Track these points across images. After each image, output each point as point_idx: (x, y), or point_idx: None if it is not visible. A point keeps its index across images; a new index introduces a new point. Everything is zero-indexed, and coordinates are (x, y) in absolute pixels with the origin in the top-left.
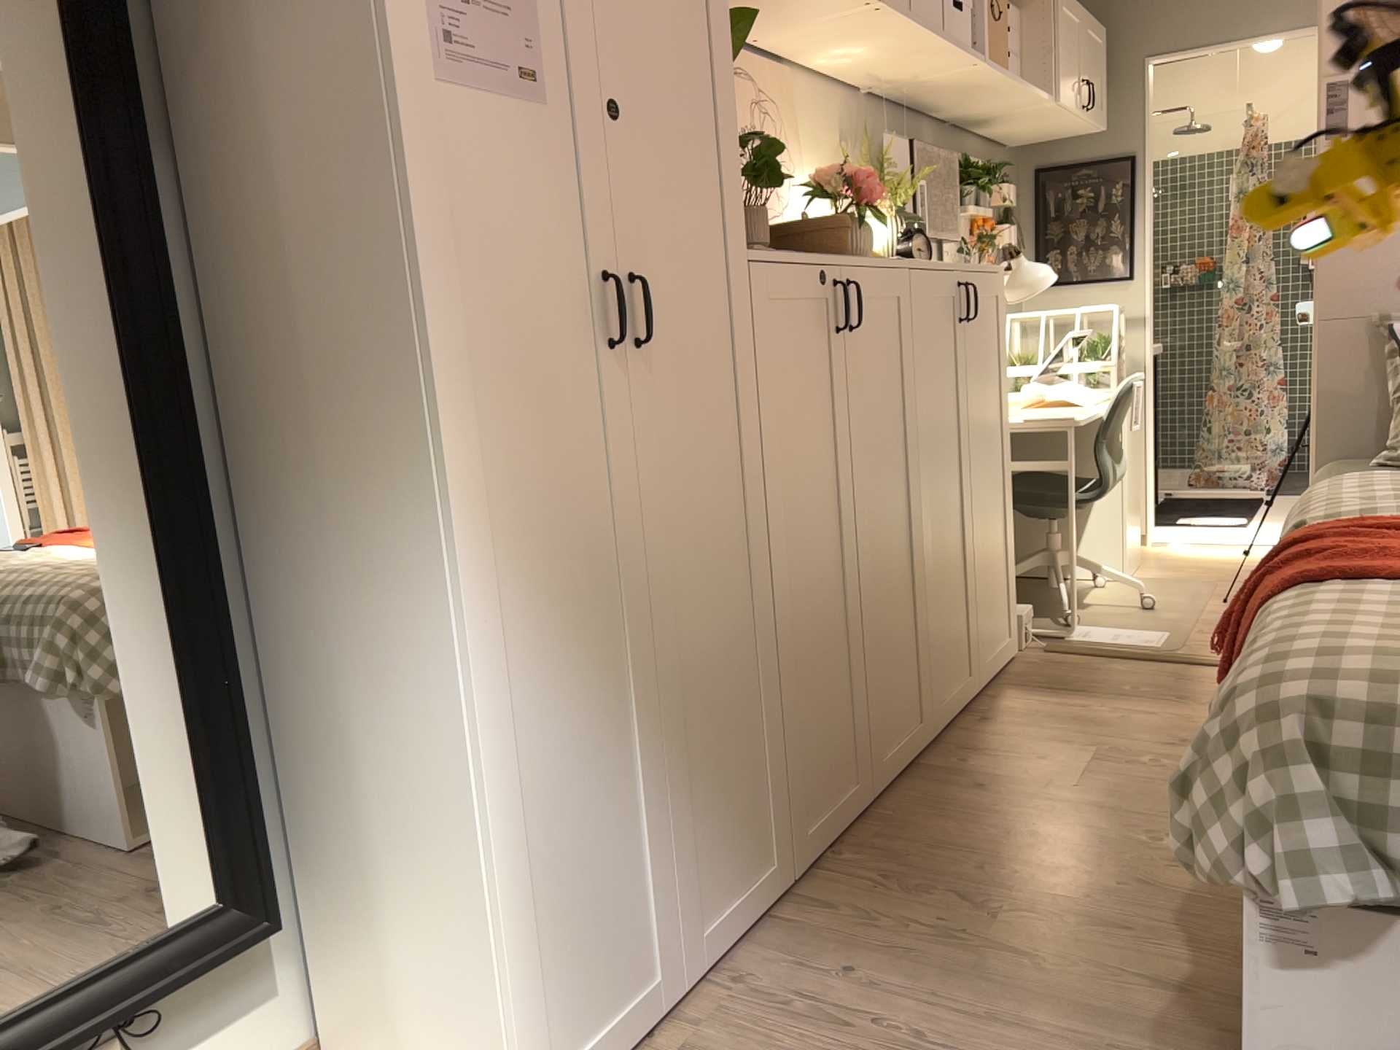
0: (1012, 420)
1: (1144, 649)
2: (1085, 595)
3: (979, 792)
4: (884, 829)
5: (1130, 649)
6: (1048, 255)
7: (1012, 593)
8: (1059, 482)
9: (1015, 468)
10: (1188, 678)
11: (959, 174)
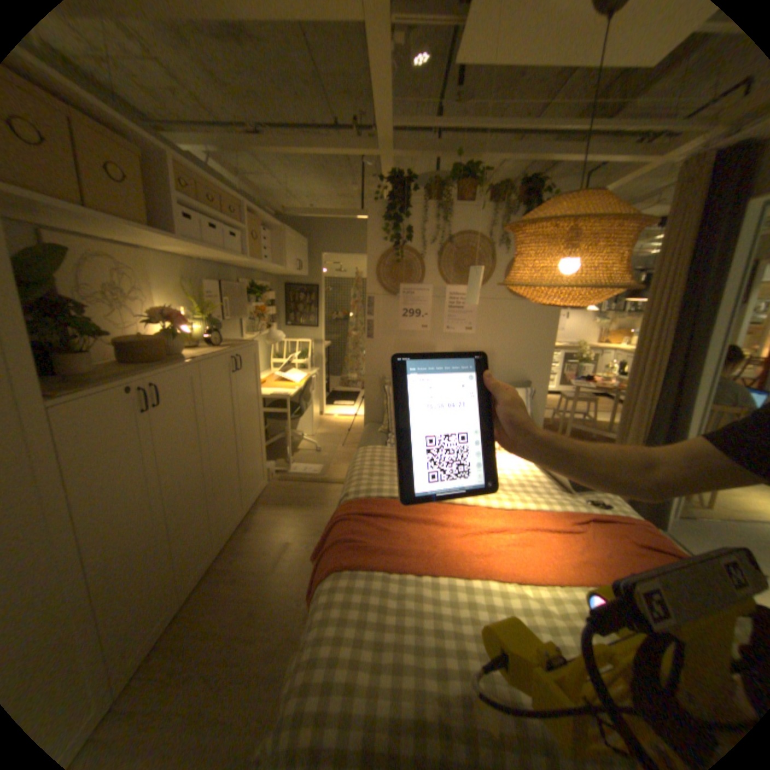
0: (269, 392)
1: (315, 476)
2: (300, 444)
3: (233, 588)
4: (180, 631)
5: (310, 477)
6: (293, 314)
7: (266, 463)
8: (291, 407)
9: (270, 411)
10: (327, 492)
11: (251, 288)
